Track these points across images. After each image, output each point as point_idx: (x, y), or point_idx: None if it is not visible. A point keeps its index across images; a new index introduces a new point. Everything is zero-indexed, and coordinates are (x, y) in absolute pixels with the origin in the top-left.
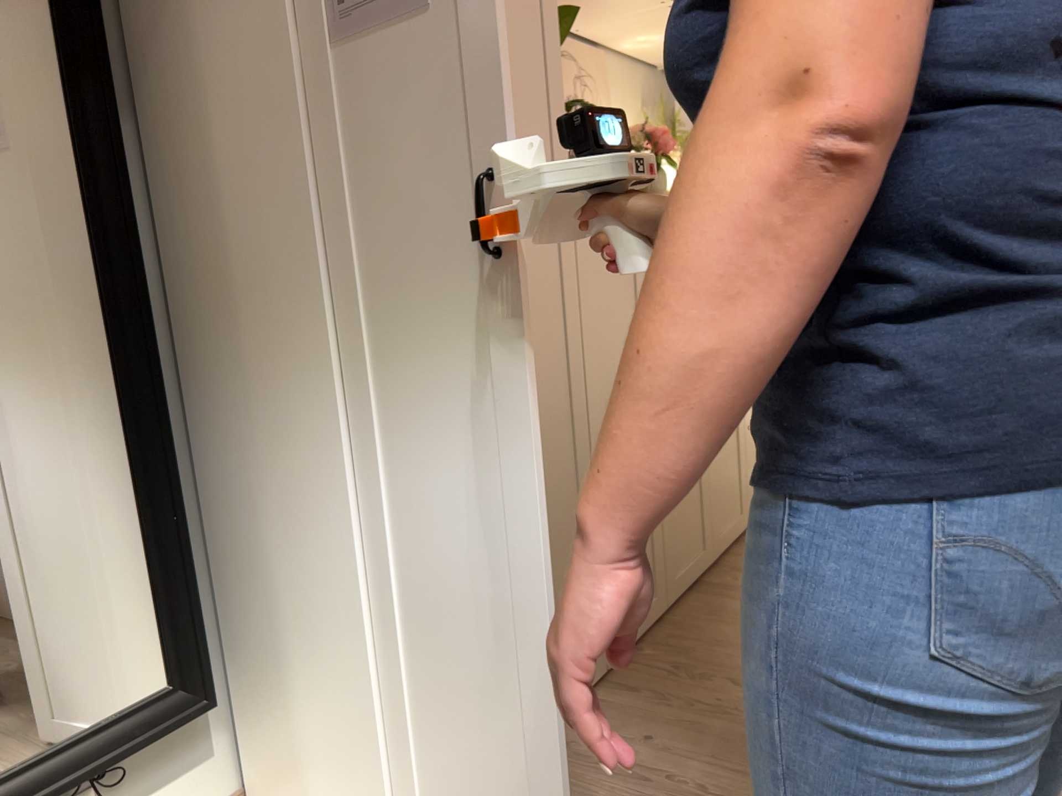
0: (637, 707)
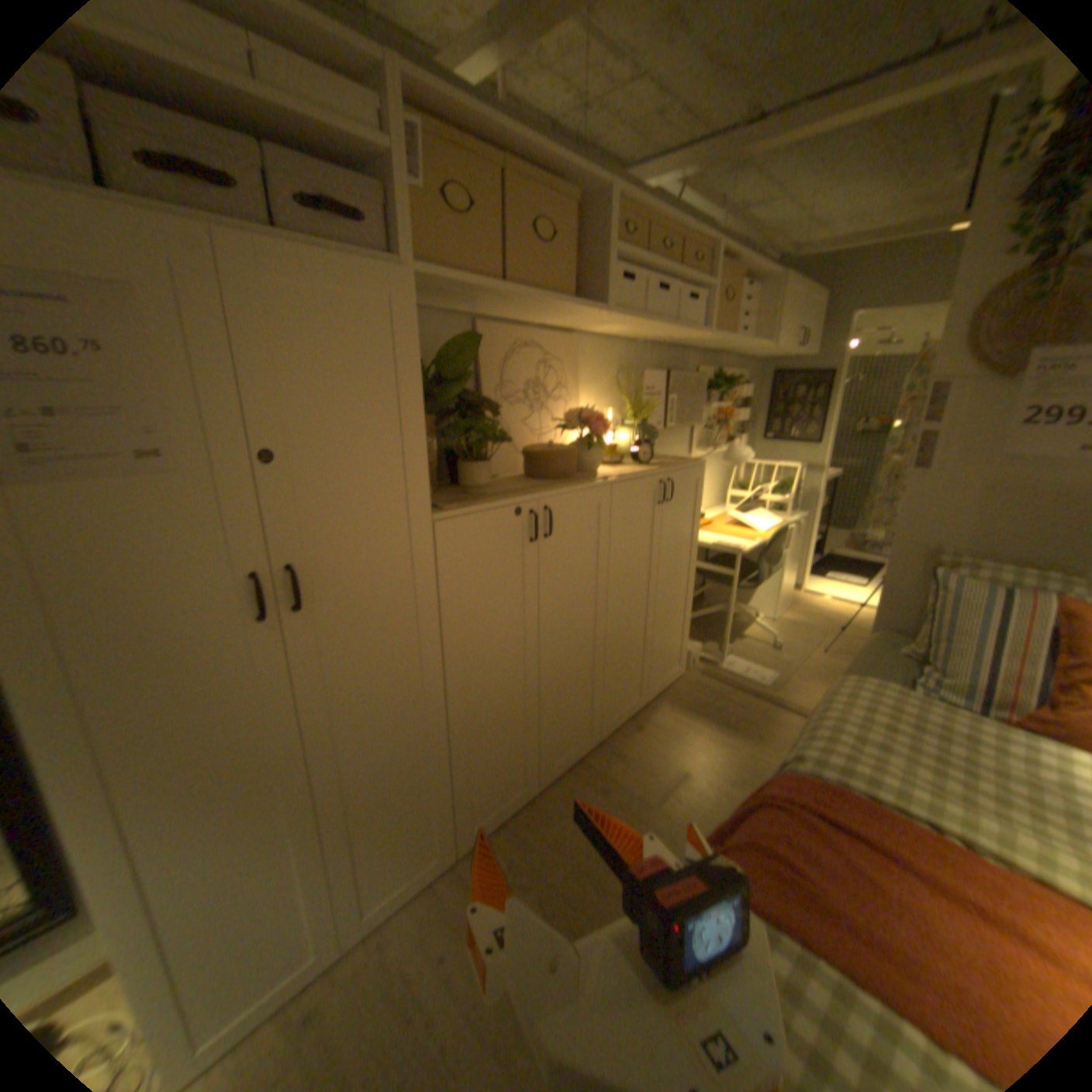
0: (462, 906)
